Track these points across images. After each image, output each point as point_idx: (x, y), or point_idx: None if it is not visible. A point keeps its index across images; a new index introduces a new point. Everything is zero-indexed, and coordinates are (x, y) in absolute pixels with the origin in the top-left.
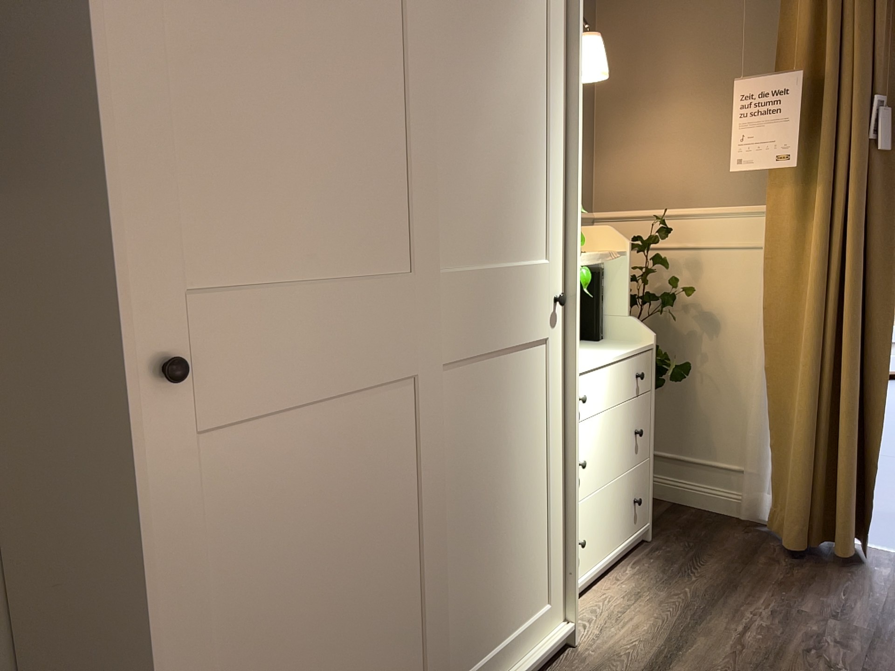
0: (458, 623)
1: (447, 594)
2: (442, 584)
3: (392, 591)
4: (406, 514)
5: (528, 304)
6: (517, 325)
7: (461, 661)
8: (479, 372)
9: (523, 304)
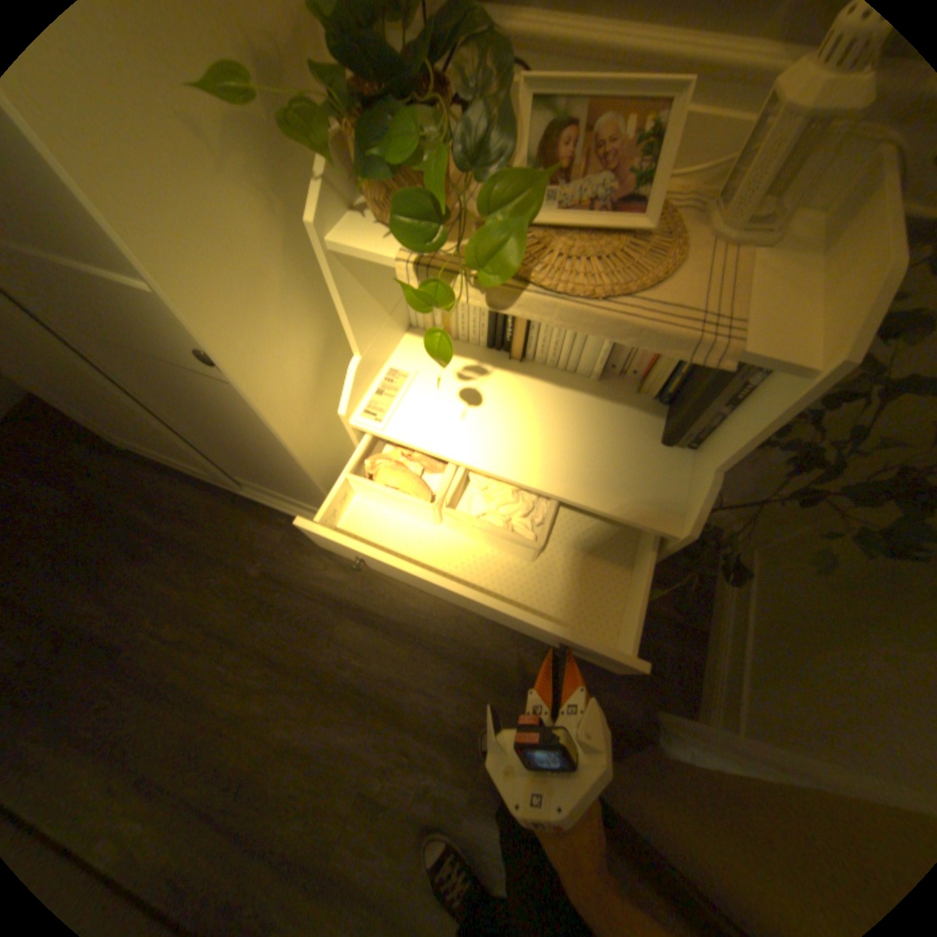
0: (235, 472)
1: (203, 455)
2: (178, 449)
3: (126, 422)
4: (99, 397)
5: (153, 329)
6: (147, 343)
7: (249, 486)
8: (122, 355)
9: (140, 325)
